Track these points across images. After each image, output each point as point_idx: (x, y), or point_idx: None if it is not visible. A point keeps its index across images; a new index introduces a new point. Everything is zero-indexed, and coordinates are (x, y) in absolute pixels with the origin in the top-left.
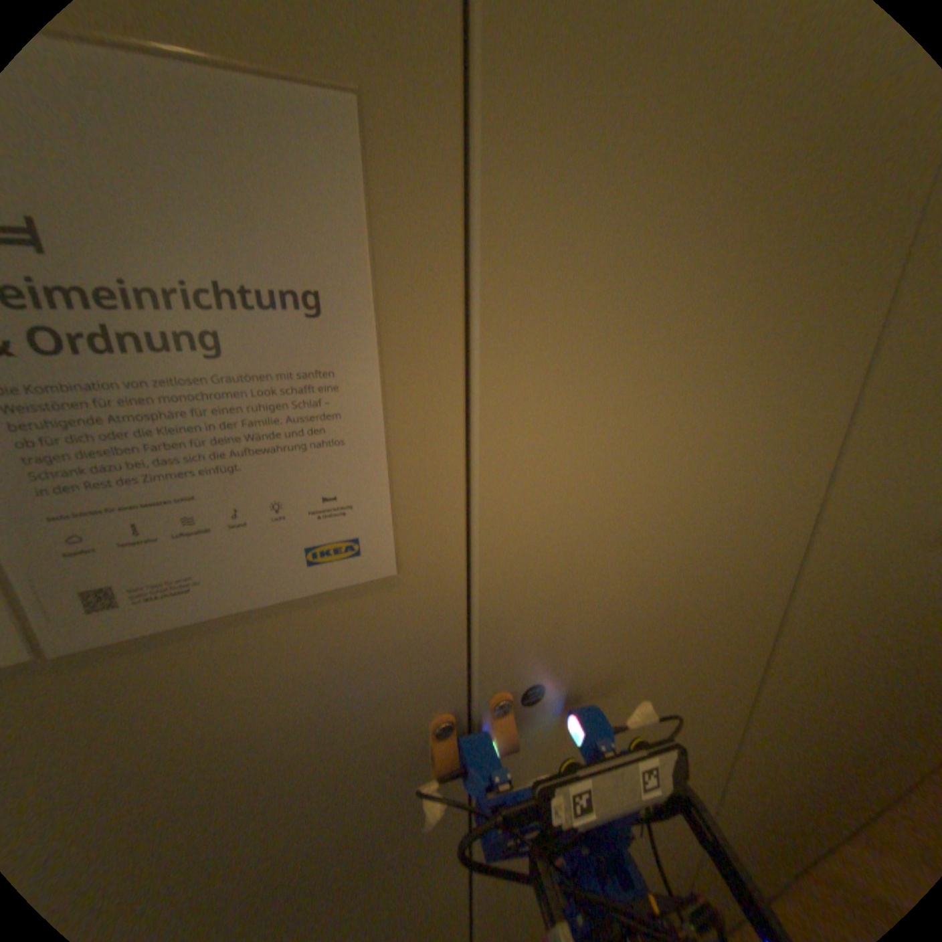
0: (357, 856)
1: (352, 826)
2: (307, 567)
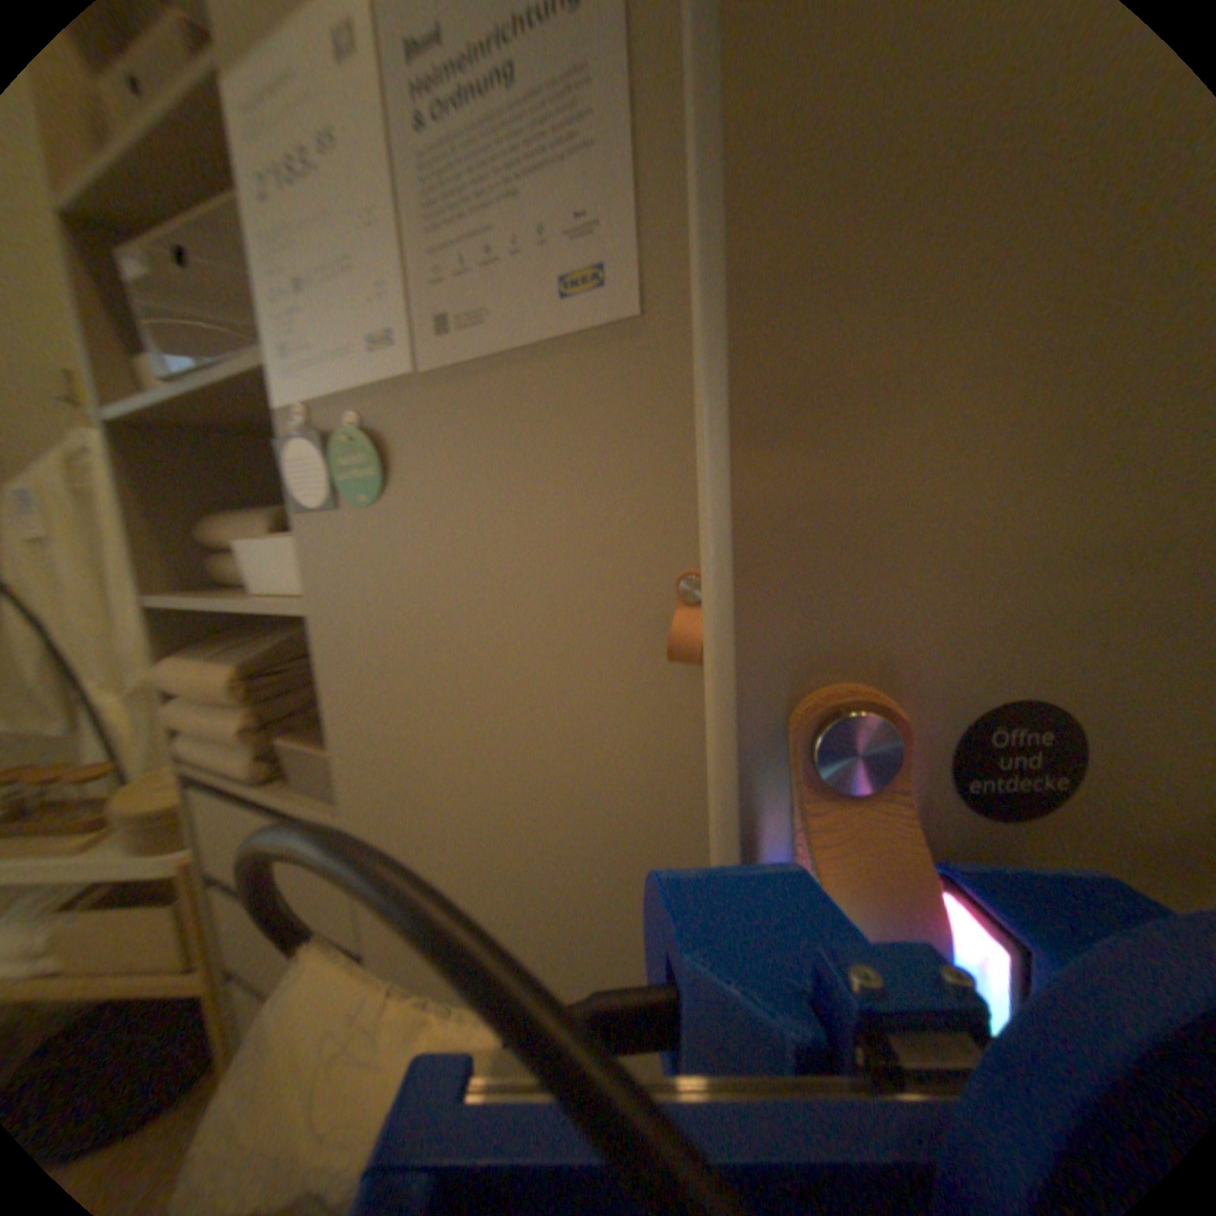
0: (595, 751)
1: (591, 694)
2: (563, 299)
